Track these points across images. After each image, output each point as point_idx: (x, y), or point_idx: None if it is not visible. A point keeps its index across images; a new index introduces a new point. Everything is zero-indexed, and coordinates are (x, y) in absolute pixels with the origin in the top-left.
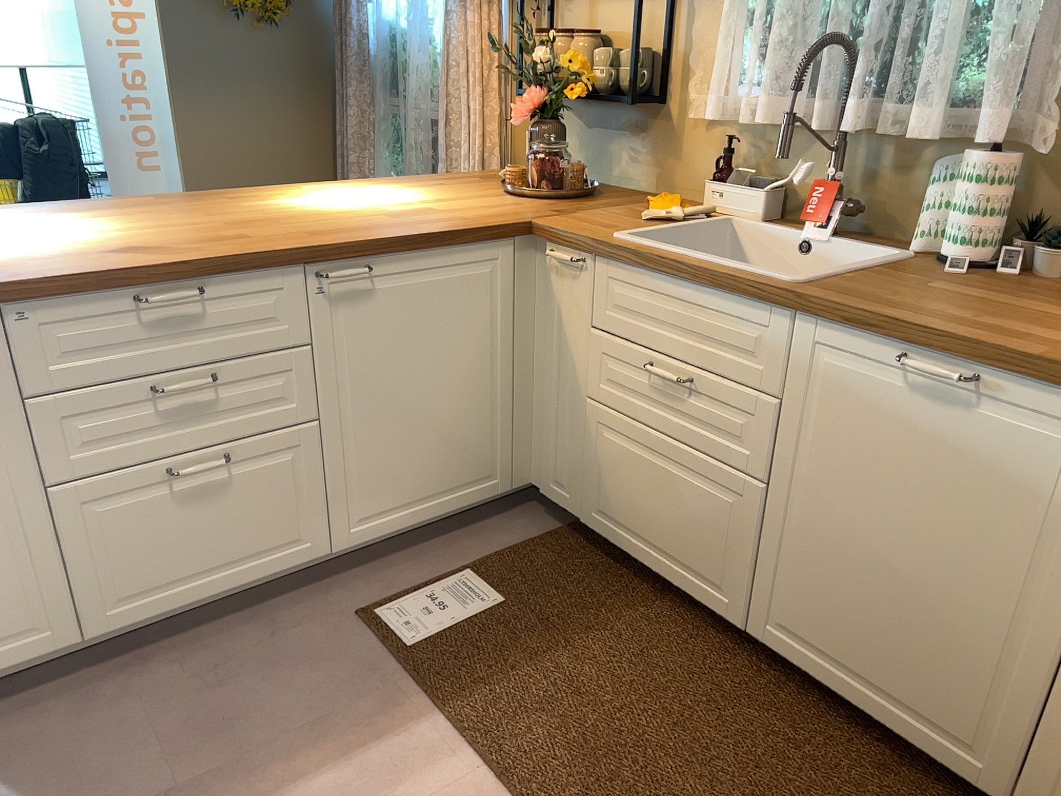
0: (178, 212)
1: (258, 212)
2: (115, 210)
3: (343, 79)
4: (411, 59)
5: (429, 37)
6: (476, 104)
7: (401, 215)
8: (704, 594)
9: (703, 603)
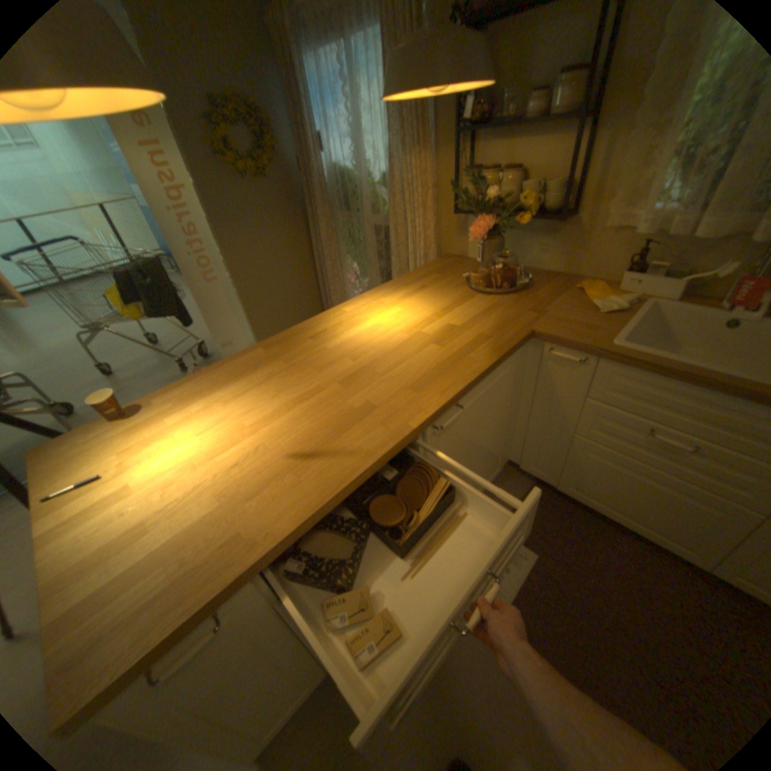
0: (291, 369)
1: (345, 357)
2: (245, 374)
3: (310, 203)
4: (355, 186)
5: (369, 171)
6: (420, 218)
7: (443, 340)
8: (675, 549)
9: (670, 551)
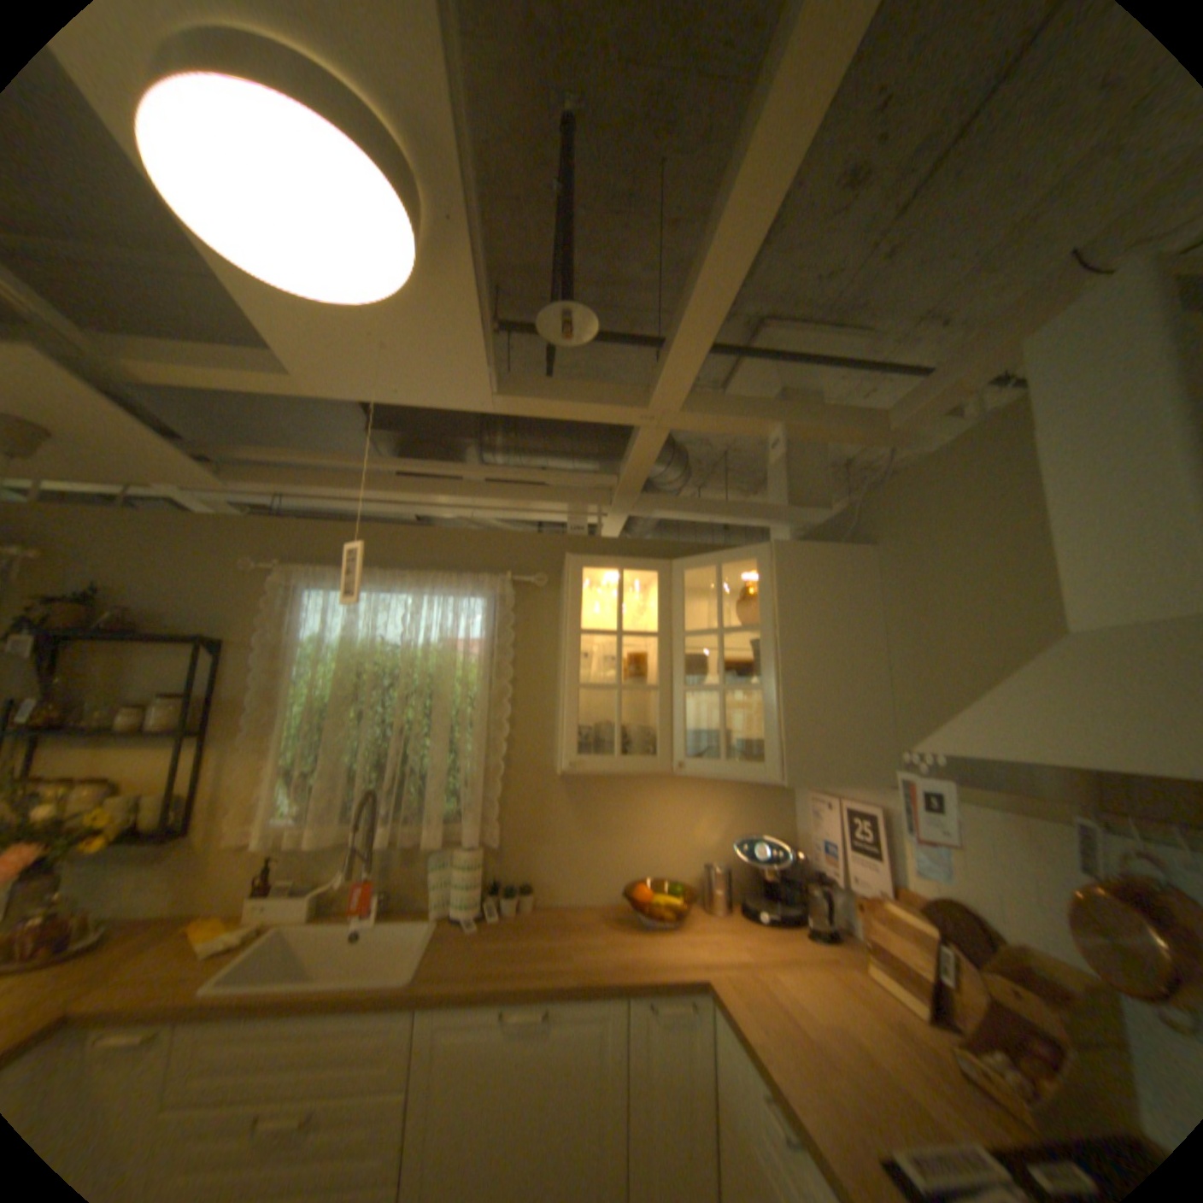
0: None
1: None
2: None
3: None
4: None
5: None
6: None
7: None
8: None
9: None
